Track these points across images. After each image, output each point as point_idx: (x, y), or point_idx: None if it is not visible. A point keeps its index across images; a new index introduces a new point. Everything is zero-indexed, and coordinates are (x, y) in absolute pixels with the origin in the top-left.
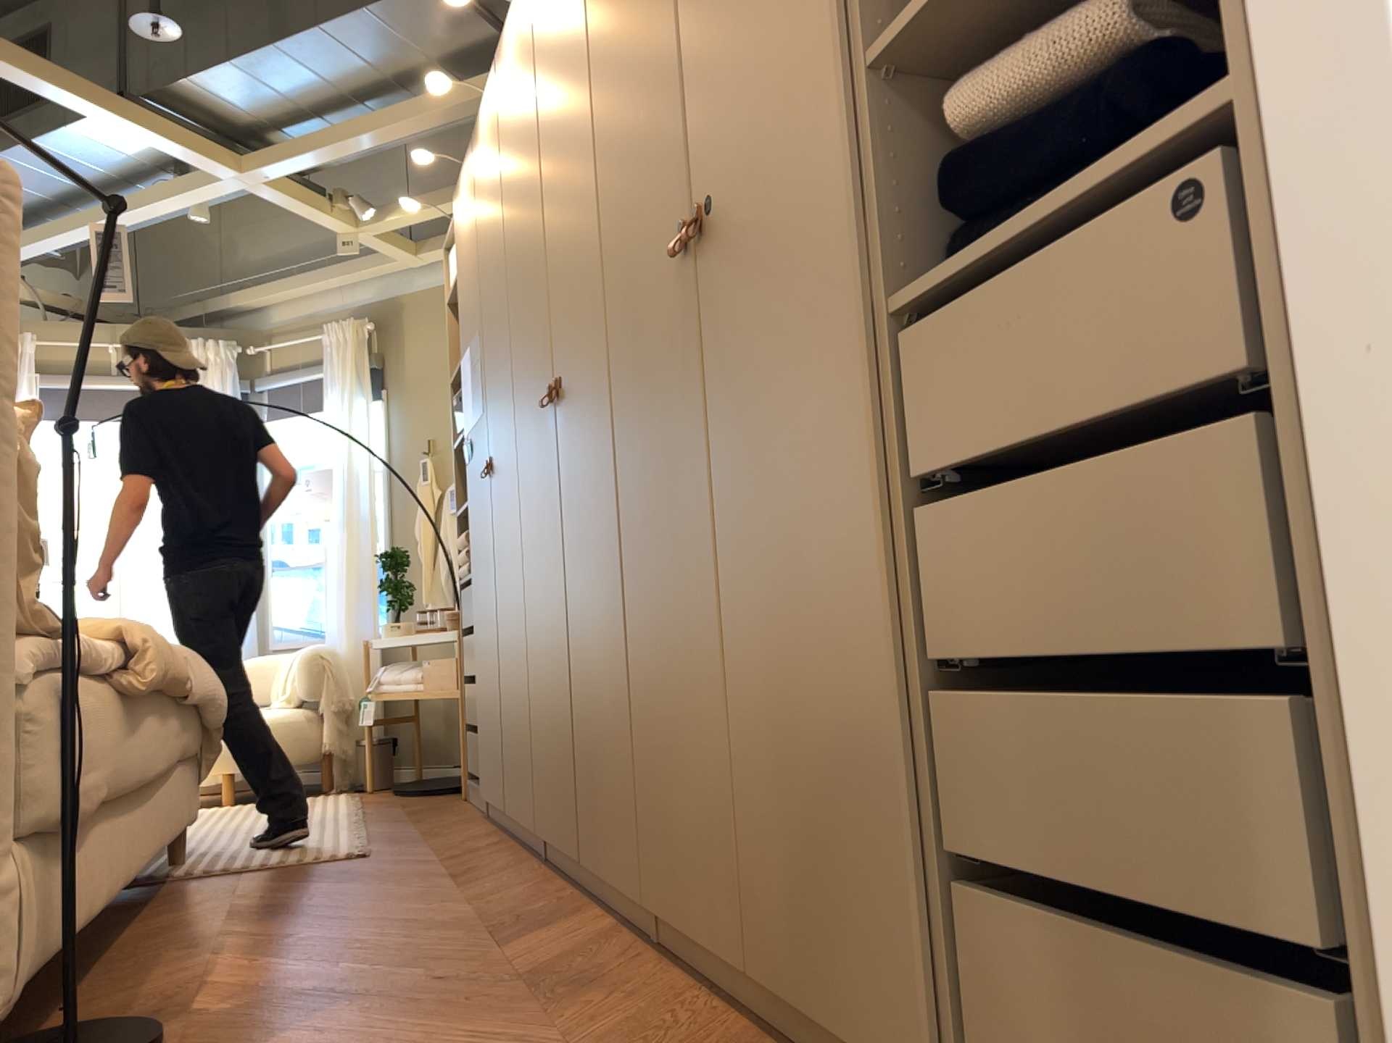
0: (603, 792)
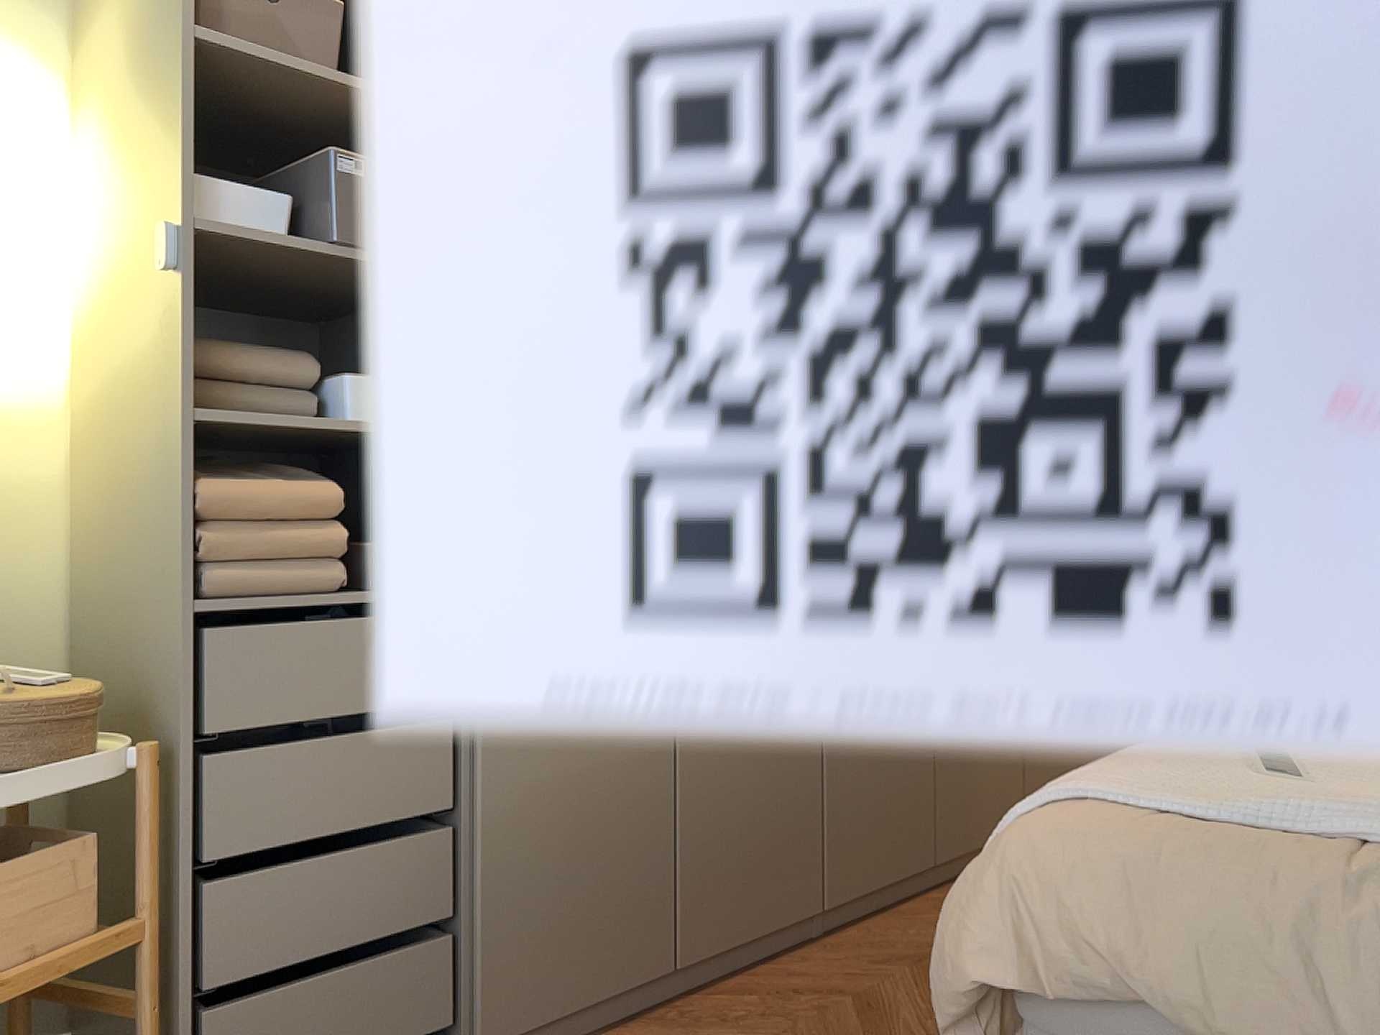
0: (978, 793)
